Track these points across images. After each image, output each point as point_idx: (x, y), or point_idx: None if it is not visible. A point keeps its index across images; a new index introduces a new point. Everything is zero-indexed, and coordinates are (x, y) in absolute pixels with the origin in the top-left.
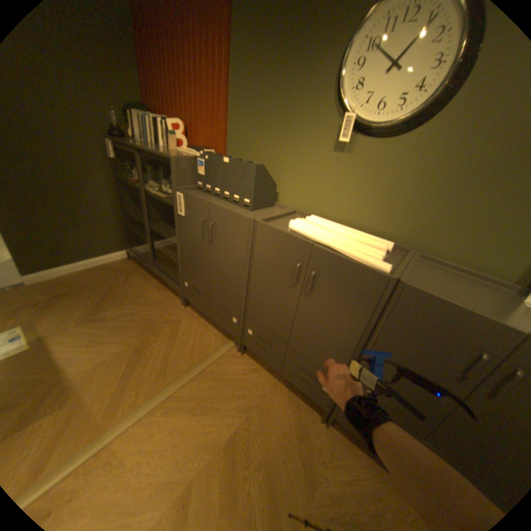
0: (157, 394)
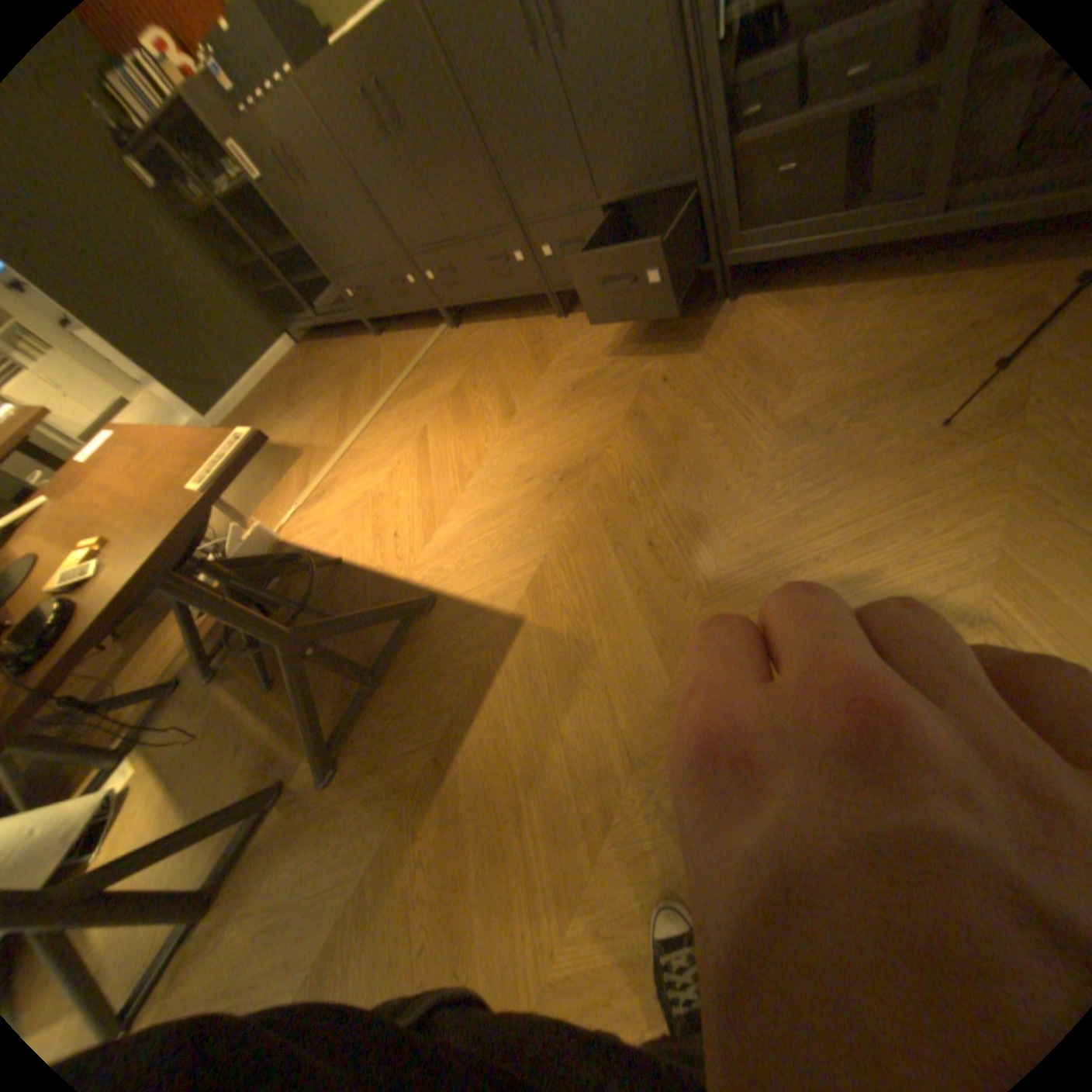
0: (375, 405)
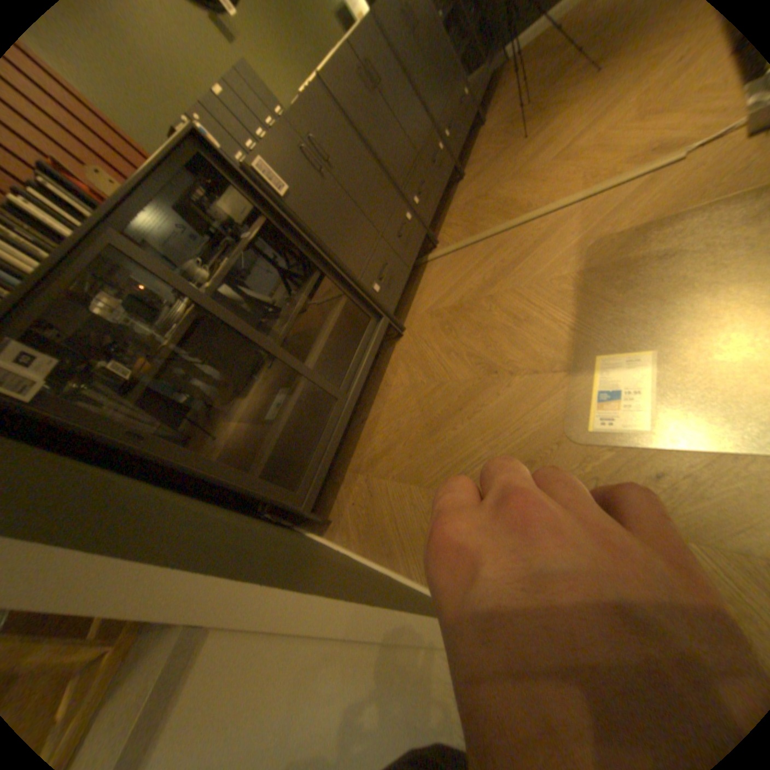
0: (521, 221)
